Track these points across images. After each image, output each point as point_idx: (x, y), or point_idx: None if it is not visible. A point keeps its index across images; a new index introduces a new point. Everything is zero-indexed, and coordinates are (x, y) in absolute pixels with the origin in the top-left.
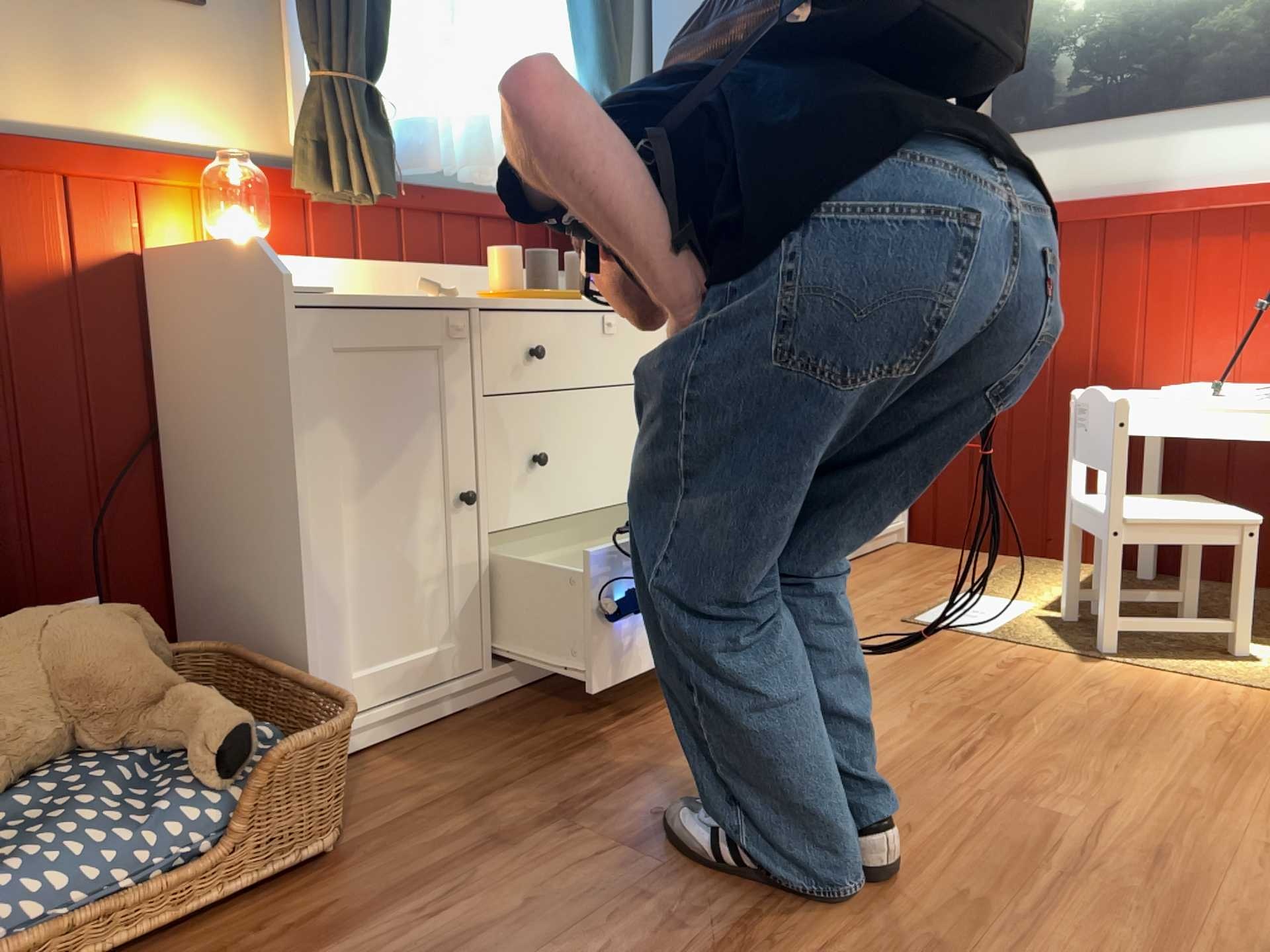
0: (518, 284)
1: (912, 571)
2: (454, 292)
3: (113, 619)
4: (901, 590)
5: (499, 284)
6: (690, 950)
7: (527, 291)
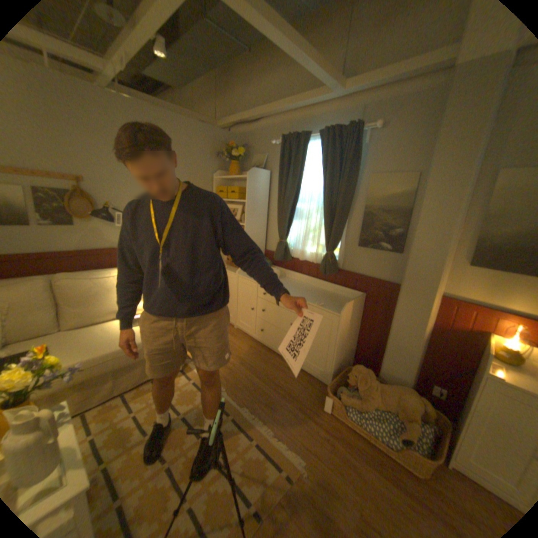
0: None
1: None
2: None
3: (417, 403)
4: None
5: None
6: None
7: None
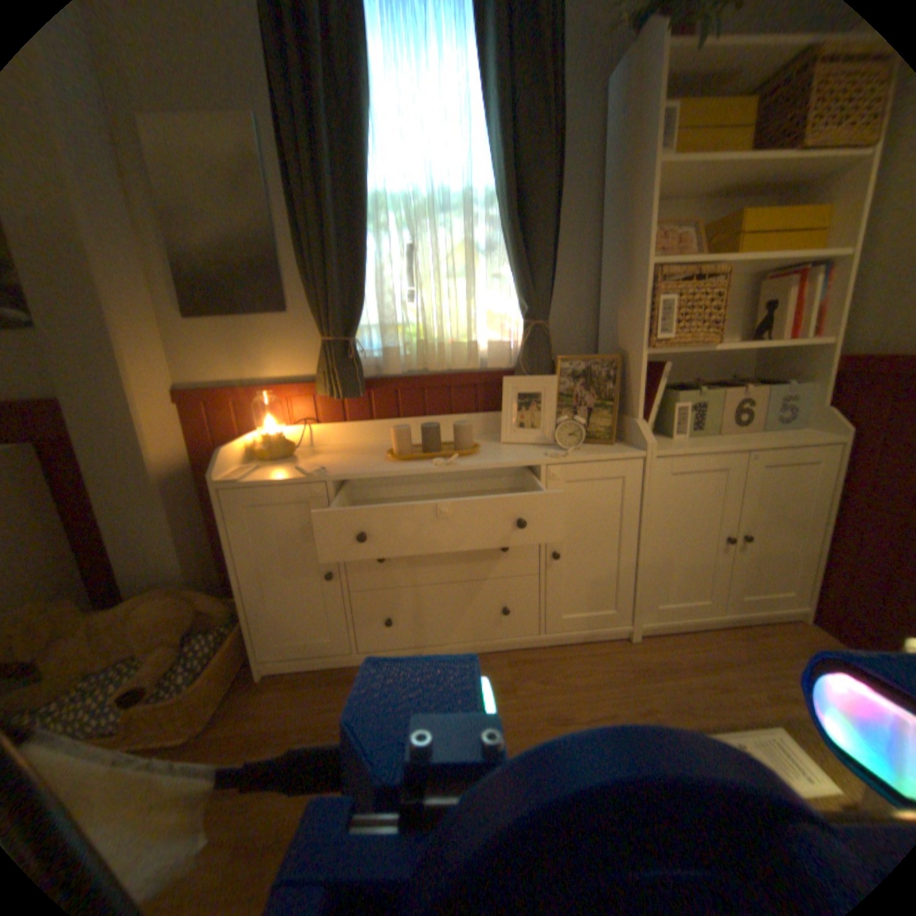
0: (405, 448)
1: (767, 670)
2: (323, 470)
3: (166, 606)
4: (724, 690)
5: (396, 448)
6: None
7: (399, 457)
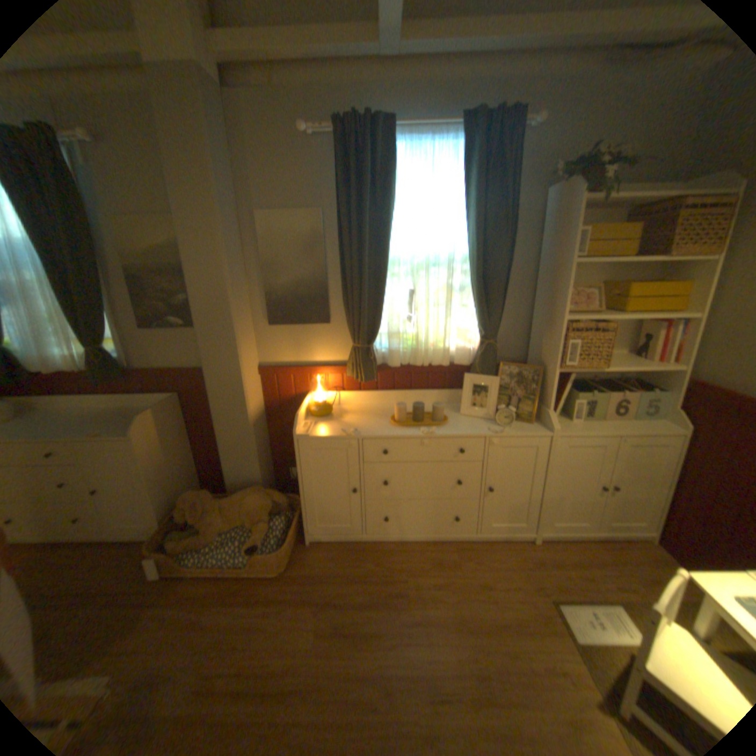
0: (402, 418)
1: (620, 571)
2: (355, 432)
3: (259, 500)
4: (590, 581)
5: (396, 417)
6: (277, 687)
7: (399, 425)
